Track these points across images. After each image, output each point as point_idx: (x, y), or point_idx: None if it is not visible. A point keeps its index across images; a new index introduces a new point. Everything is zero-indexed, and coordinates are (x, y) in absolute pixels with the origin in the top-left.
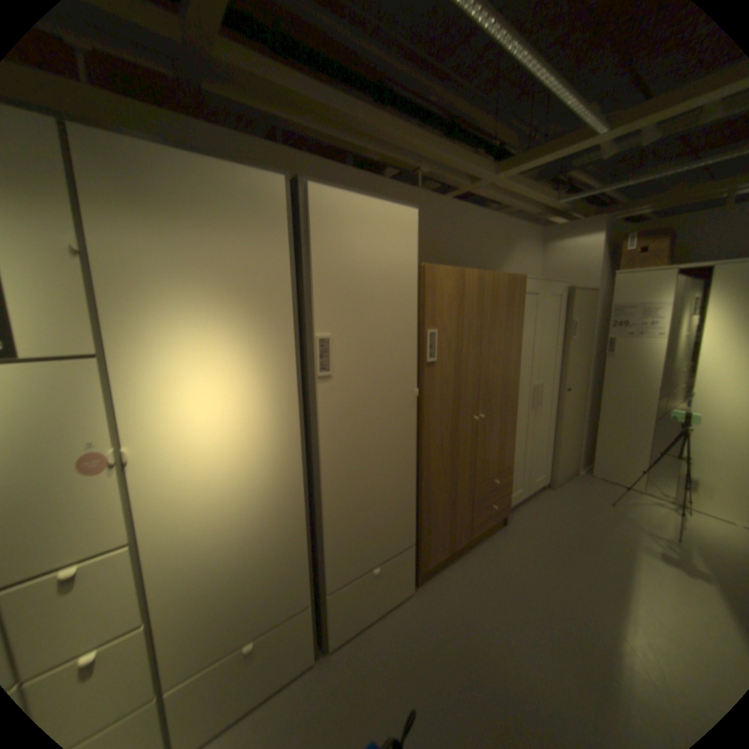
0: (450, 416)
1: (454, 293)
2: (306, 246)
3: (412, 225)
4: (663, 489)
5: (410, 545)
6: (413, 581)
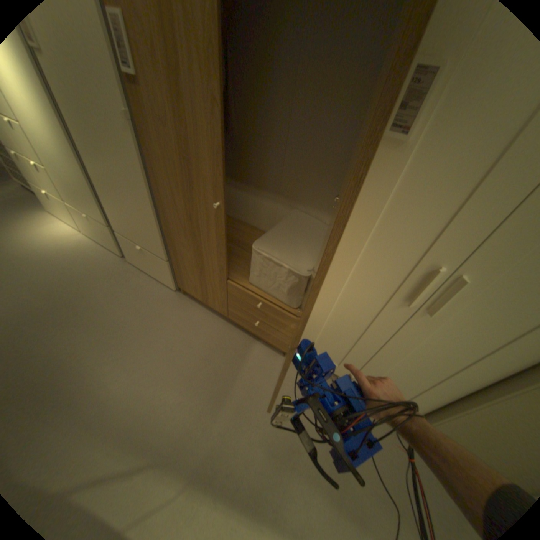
0: (179, 174)
1: None
2: None
3: None
4: None
5: (163, 257)
6: (173, 282)
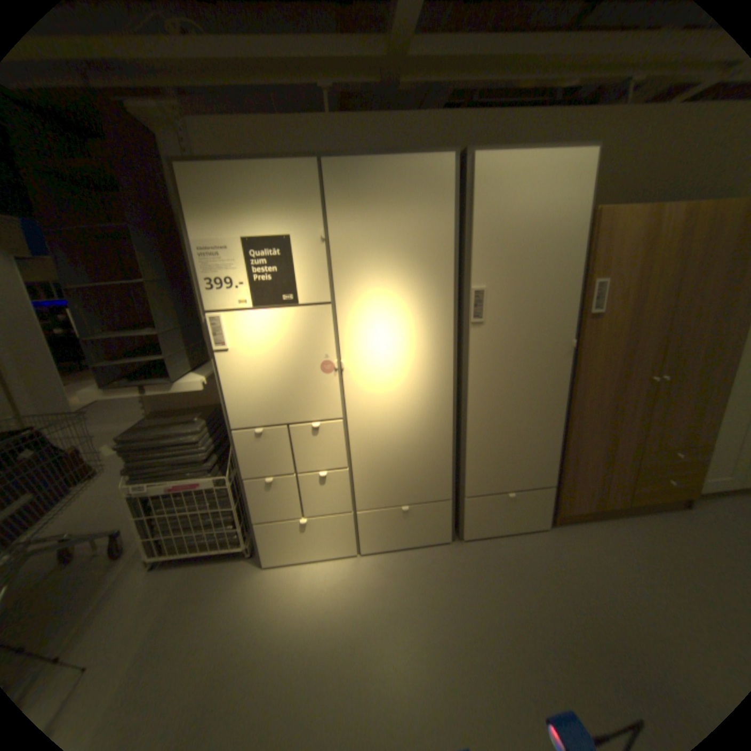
0: (617, 372)
1: (642, 234)
2: (469, 210)
3: (589, 166)
4: None
5: (550, 485)
6: (550, 518)
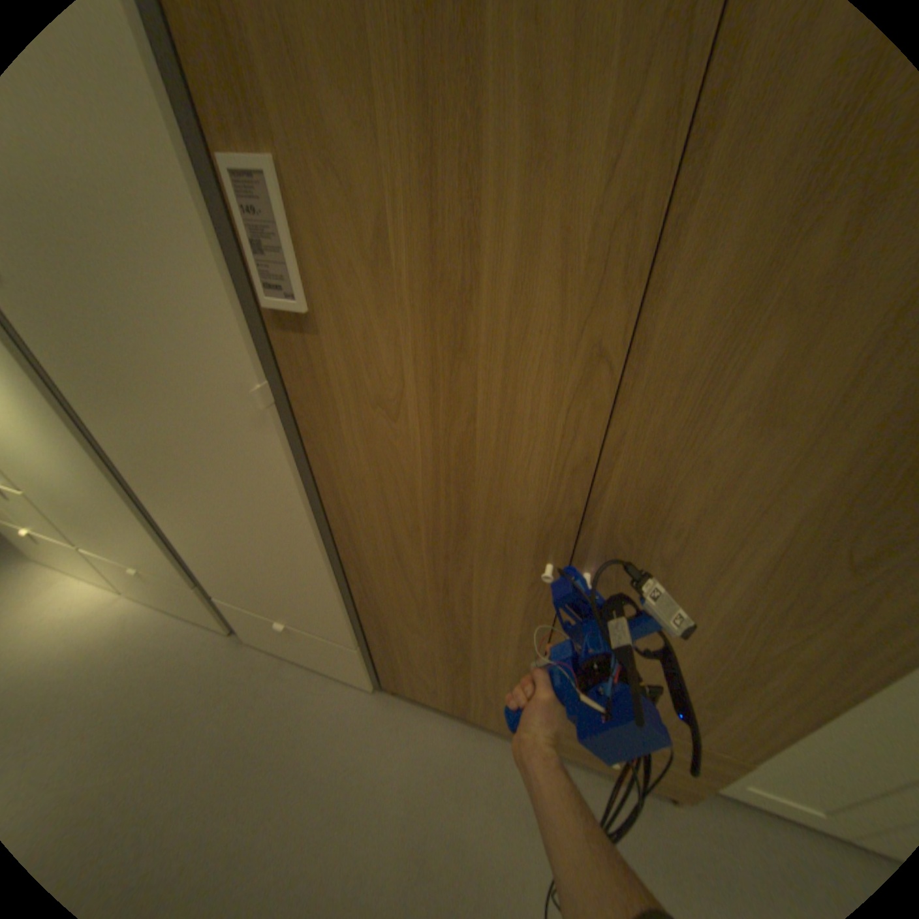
0: (425, 508)
1: None
2: None
3: None
4: None
5: (345, 642)
6: (367, 679)
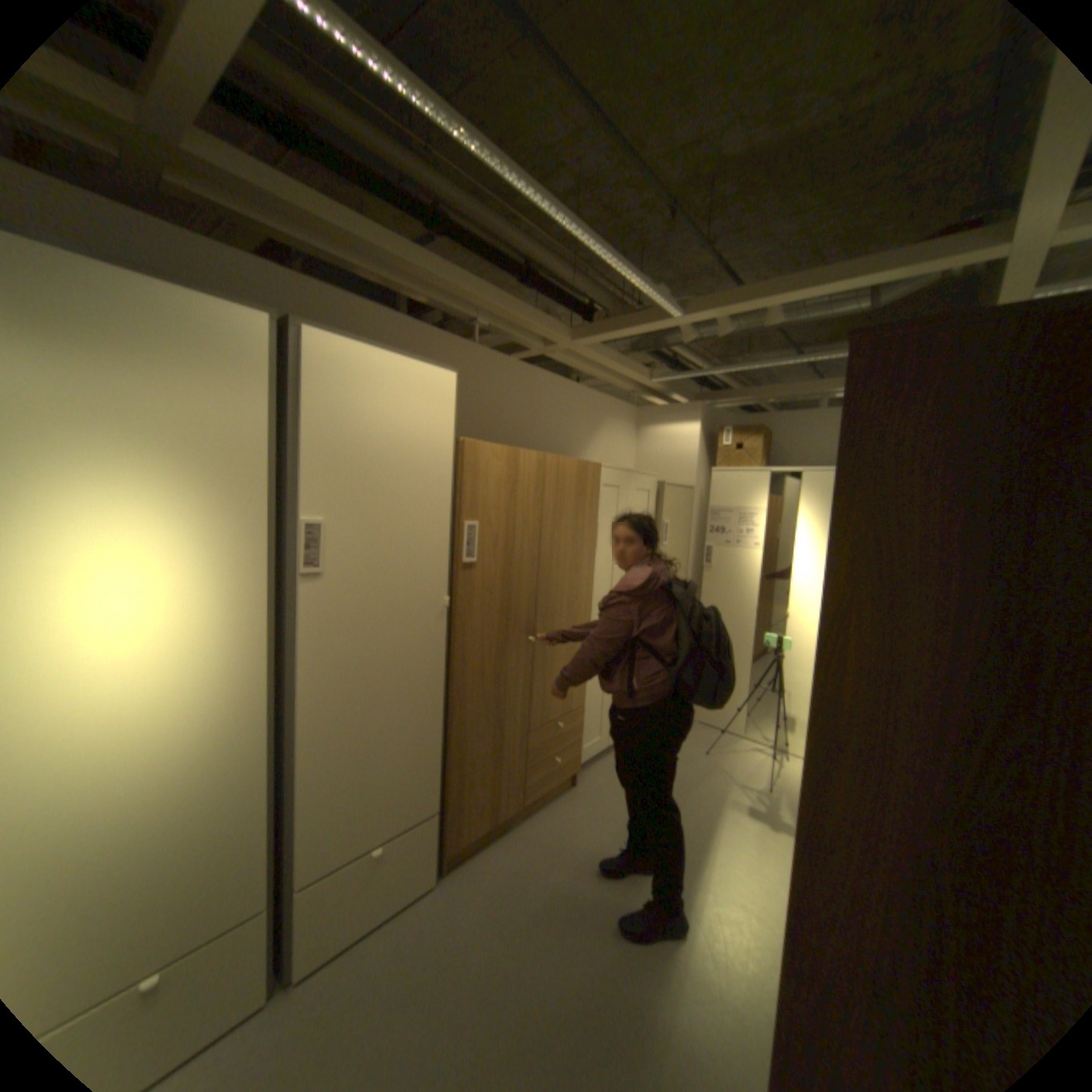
0: (494, 634)
1: (503, 477)
2: (295, 402)
3: (447, 391)
4: (765, 732)
5: (430, 812)
6: (433, 866)
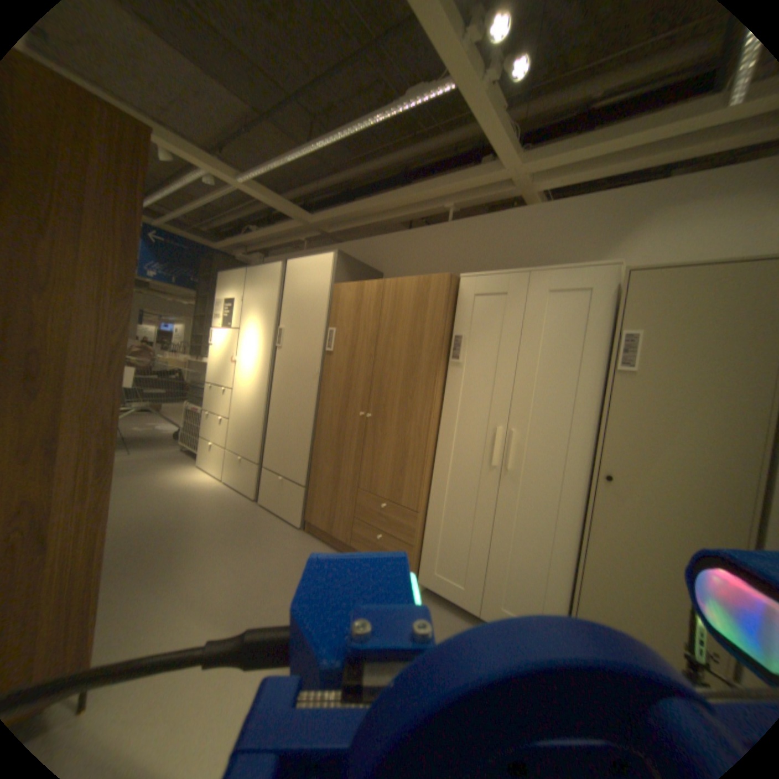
0: (338, 400)
1: (350, 301)
2: (283, 288)
3: (325, 263)
4: None
5: (298, 484)
6: (297, 518)
